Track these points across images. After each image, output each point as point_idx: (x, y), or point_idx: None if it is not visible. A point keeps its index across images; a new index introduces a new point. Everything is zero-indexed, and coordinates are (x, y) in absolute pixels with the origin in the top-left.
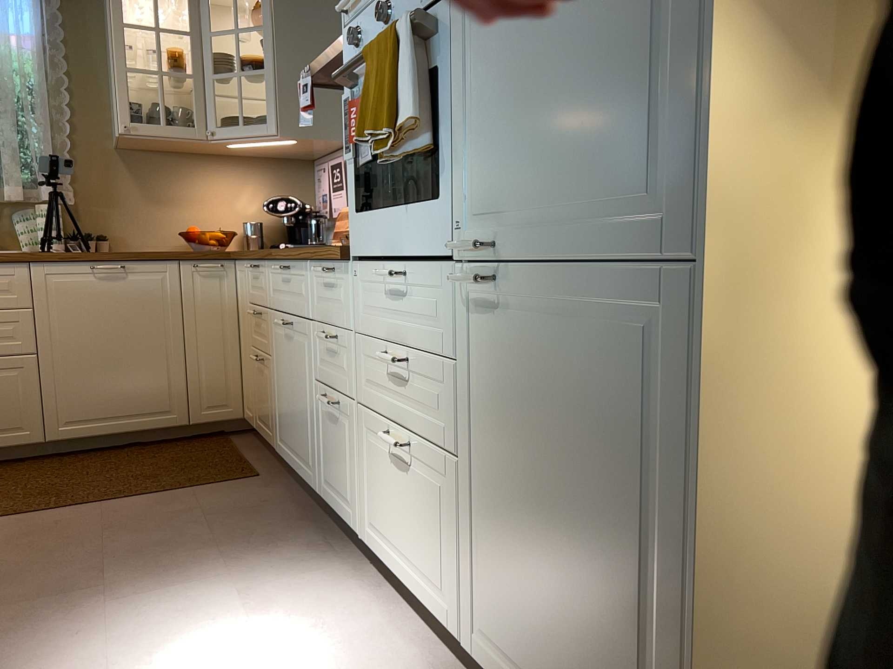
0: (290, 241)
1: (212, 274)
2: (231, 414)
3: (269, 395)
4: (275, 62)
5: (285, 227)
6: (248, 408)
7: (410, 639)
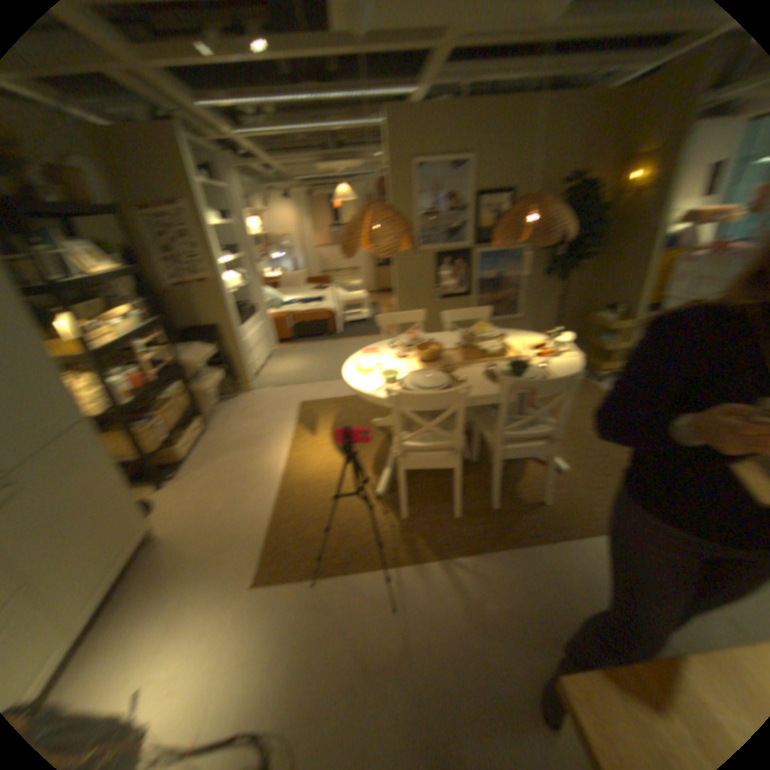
0: None
1: None
2: None
3: None
4: None
5: None
6: None
7: None
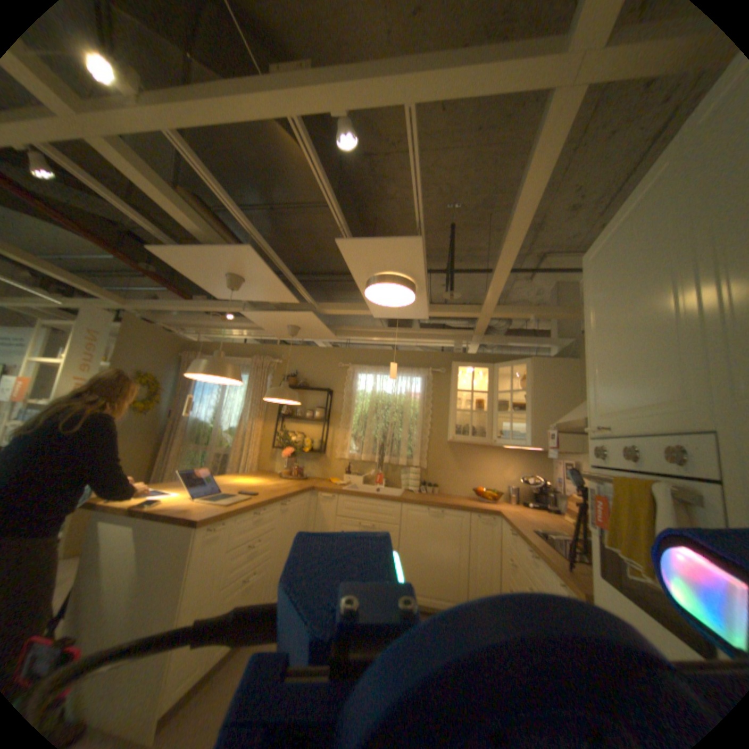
0: (536, 503)
1: (488, 523)
2: None
3: None
4: (532, 409)
5: (533, 491)
6: None
7: None
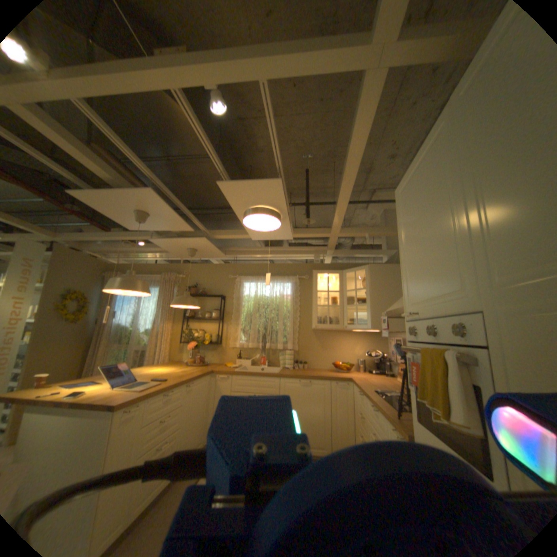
0: (377, 370)
1: (343, 388)
2: None
3: None
4: (370, 302)
5: (375, 362)
6: None
7: None
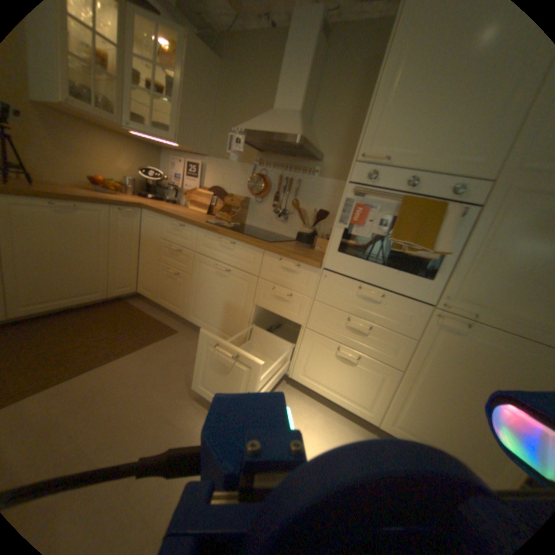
0: (150, 193)
1: (128, 215)
2: (130, 290)
3: (183, 292)
4: (180, 97)
5: (142, 182)
6: (145, 289)
7: (333, 418)
